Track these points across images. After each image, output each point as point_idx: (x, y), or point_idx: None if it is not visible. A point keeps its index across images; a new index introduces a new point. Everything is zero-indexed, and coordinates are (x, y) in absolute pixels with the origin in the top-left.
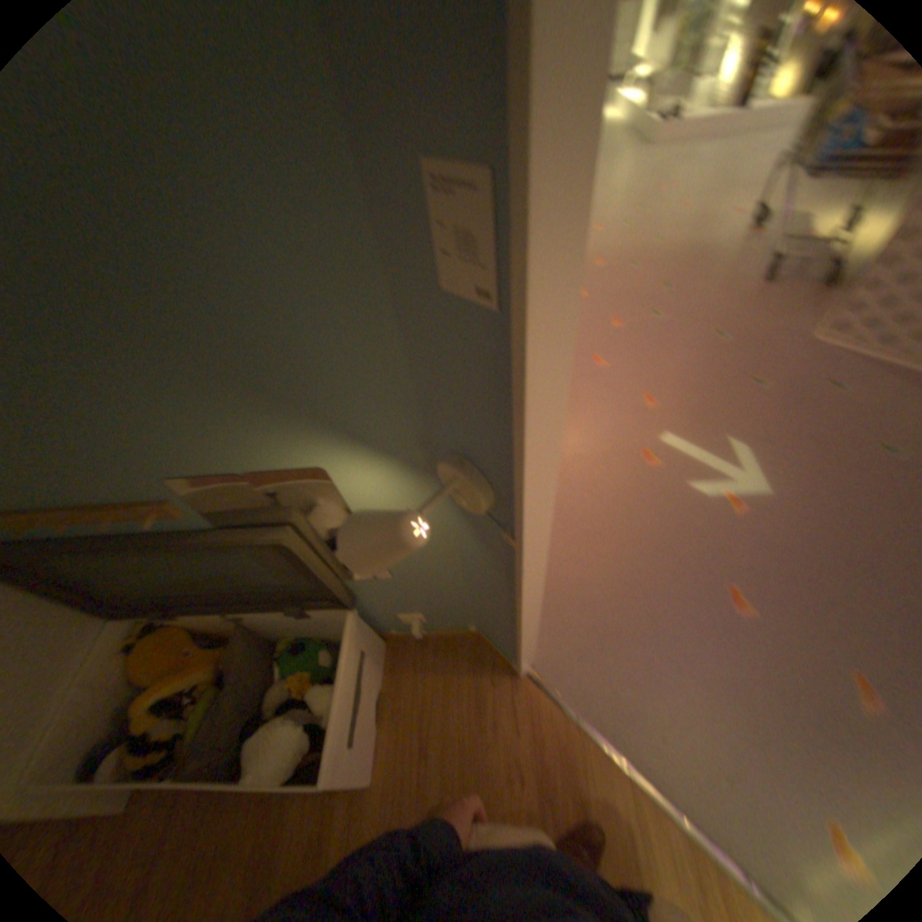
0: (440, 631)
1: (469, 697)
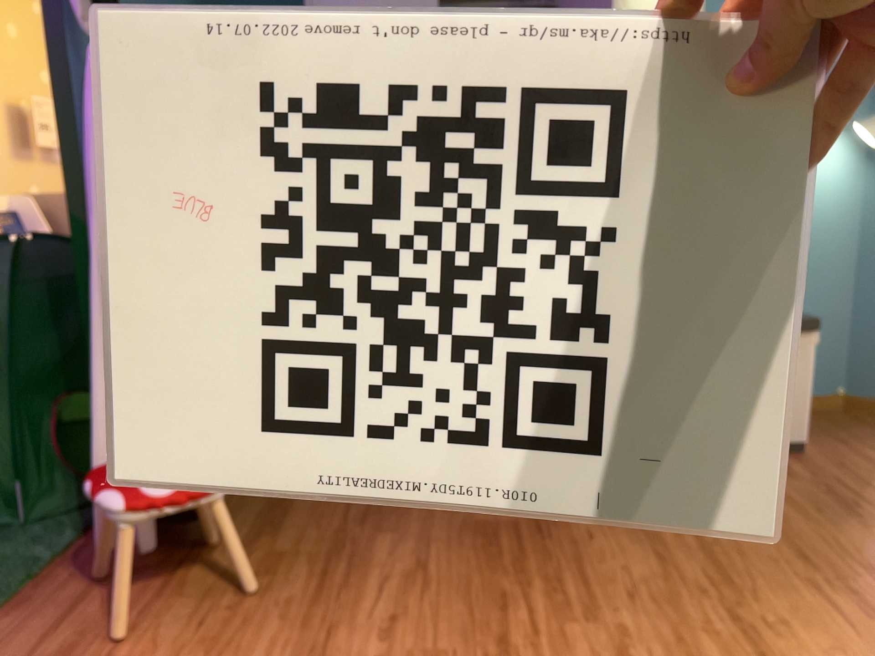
0: (814, 397)
1: (868, 428)
